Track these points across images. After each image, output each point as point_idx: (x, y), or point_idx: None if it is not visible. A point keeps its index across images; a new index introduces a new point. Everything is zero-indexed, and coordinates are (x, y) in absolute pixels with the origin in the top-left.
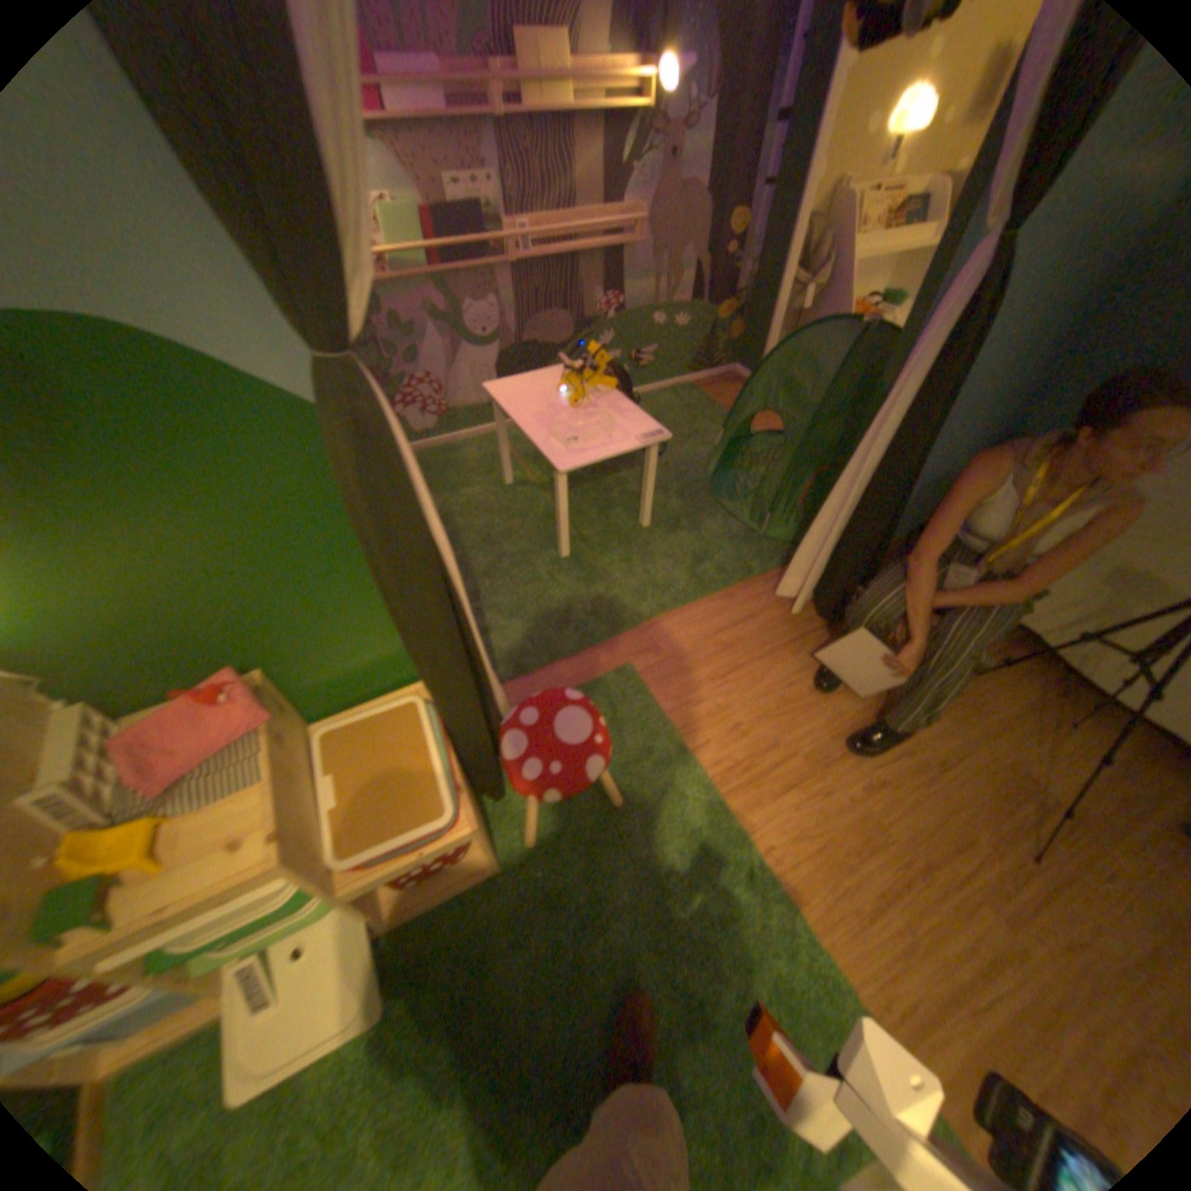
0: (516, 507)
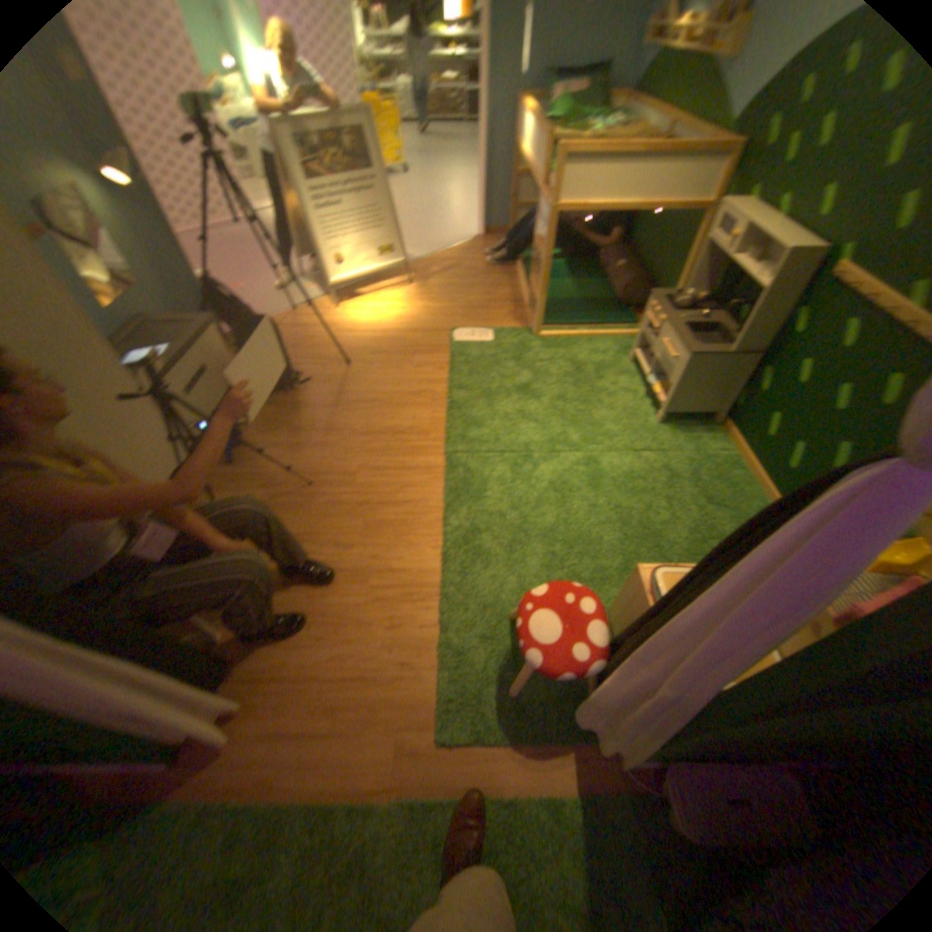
0: None
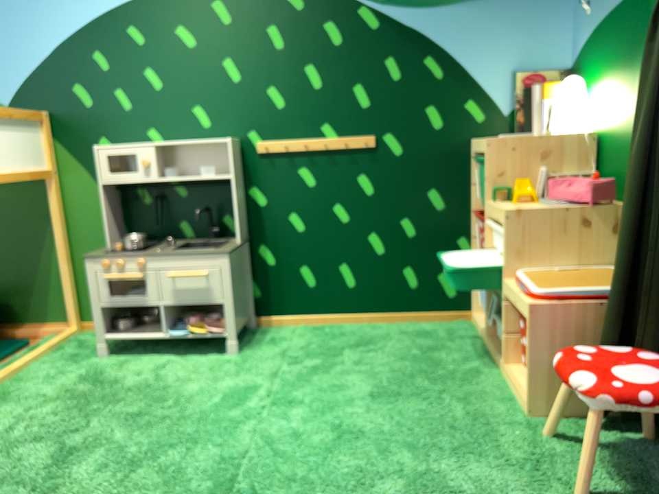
0: None
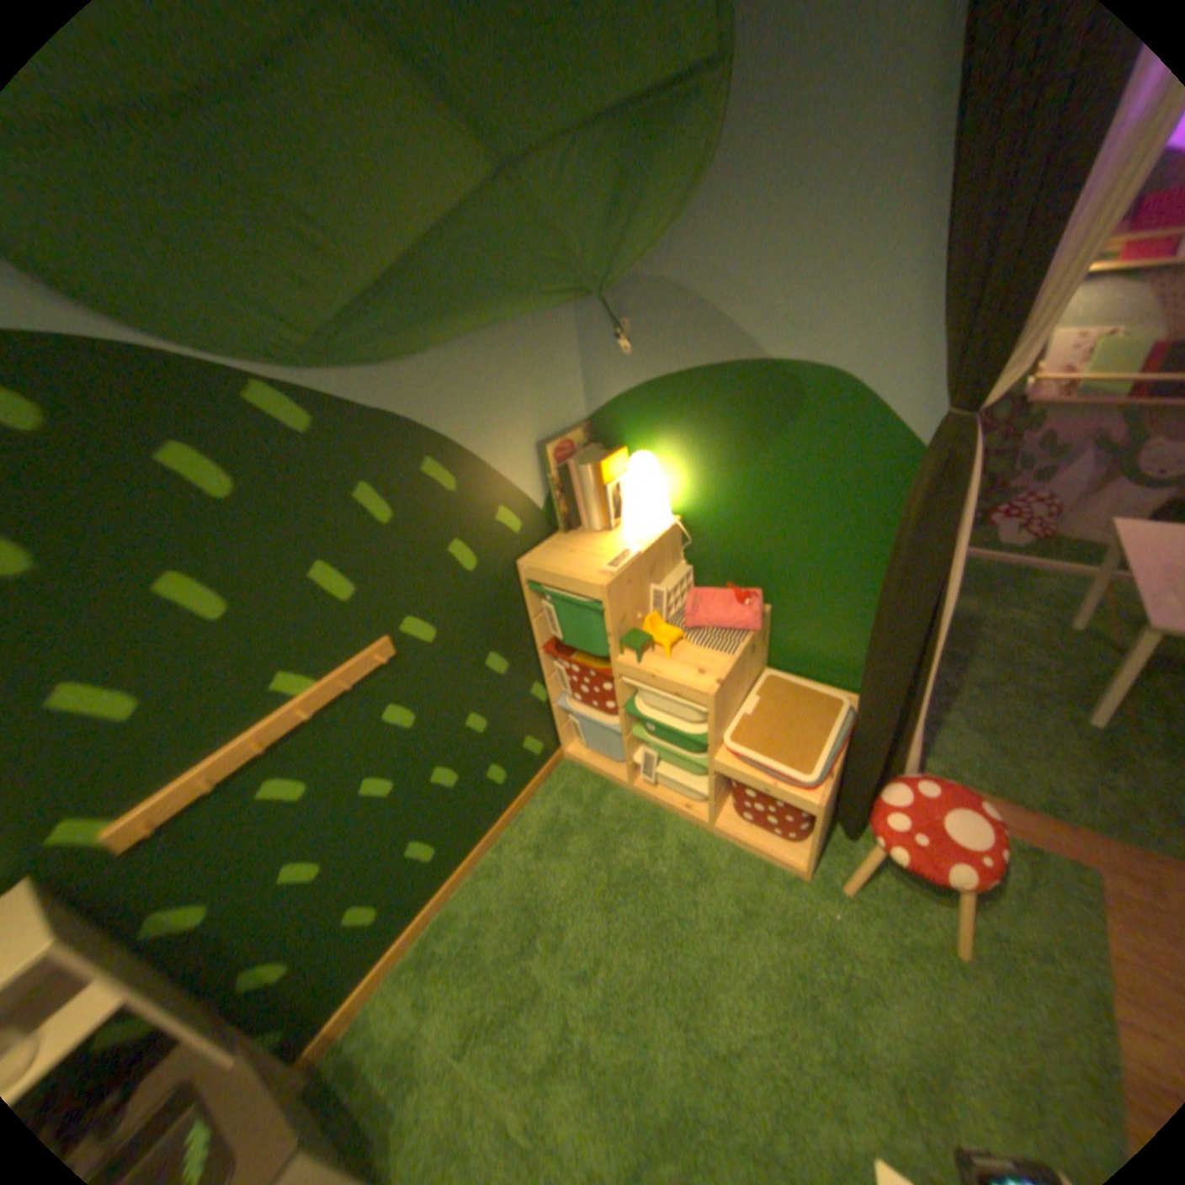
0: (1067, 653)
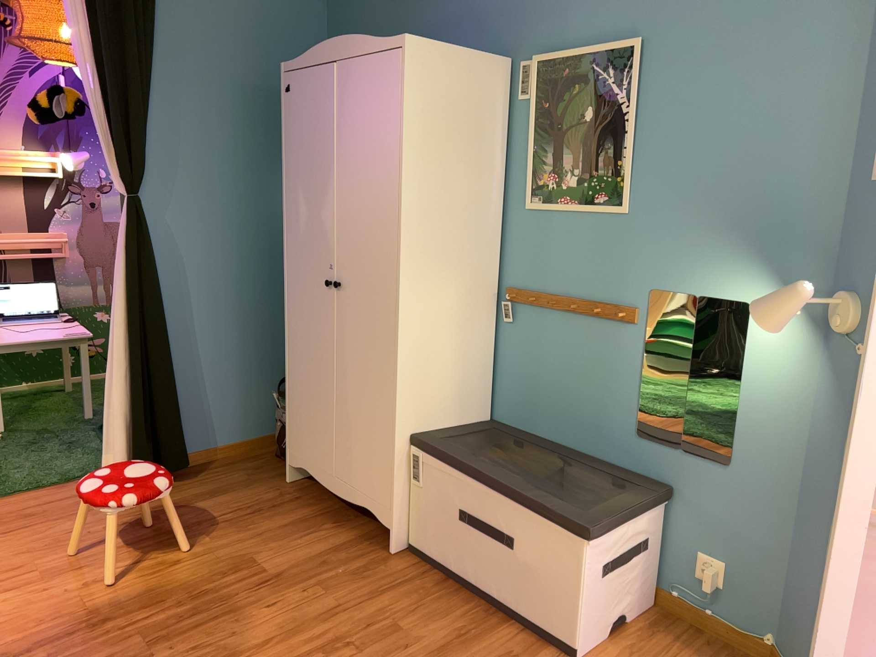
0: None
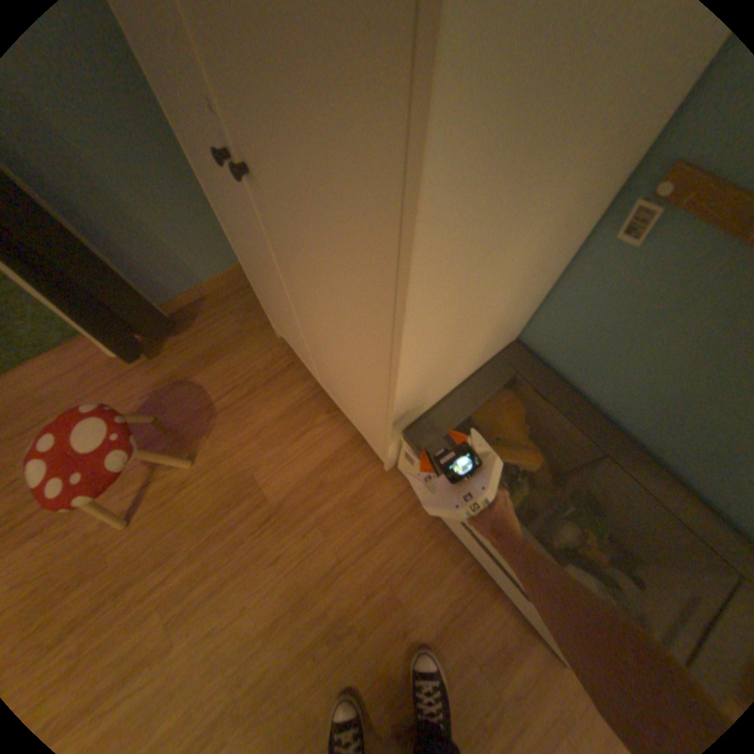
0: None
